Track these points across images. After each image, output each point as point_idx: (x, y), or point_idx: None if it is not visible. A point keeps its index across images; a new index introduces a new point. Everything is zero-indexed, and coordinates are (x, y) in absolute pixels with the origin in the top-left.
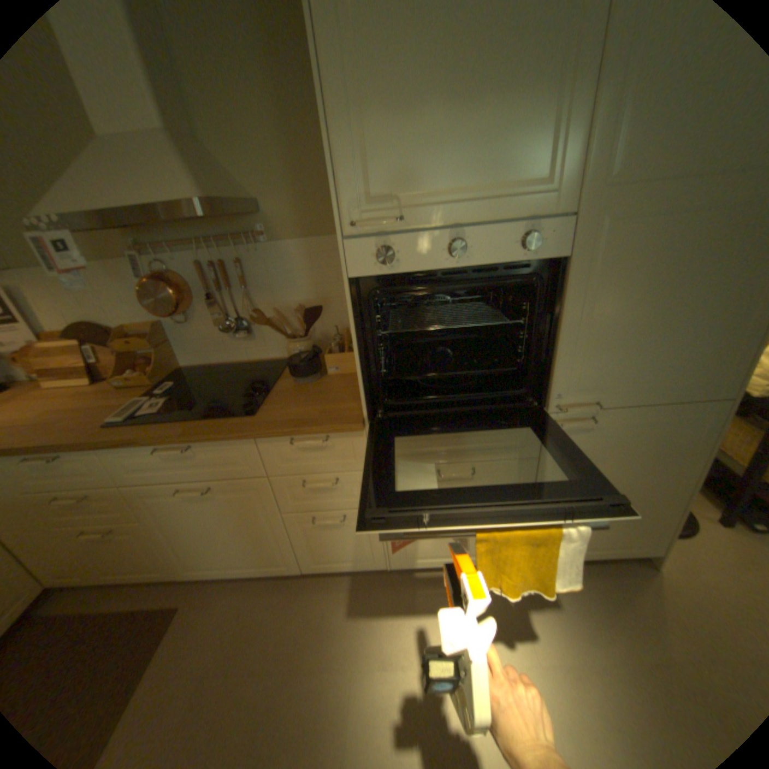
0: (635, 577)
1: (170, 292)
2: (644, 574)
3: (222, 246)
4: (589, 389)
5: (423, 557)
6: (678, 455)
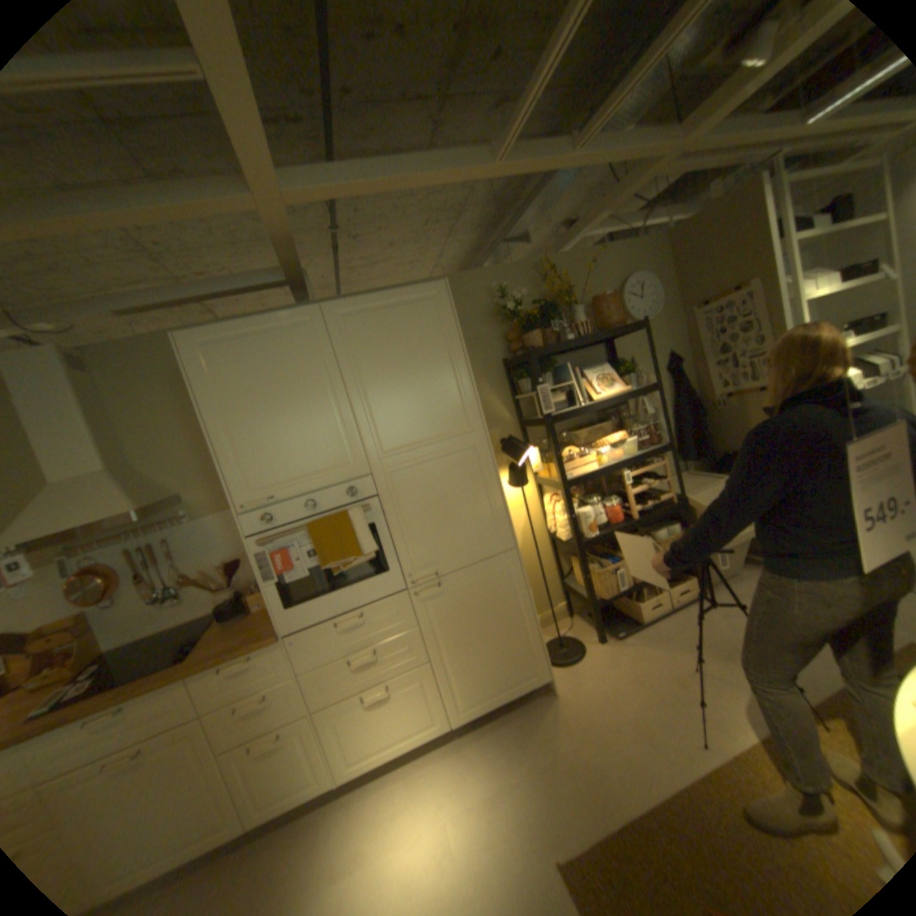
0: (539, 708)
1: (97, 583)
2: (546, 703)
3: (148, 534)
4: (425, 566)
5: (361, 758)
6: (506, 594)
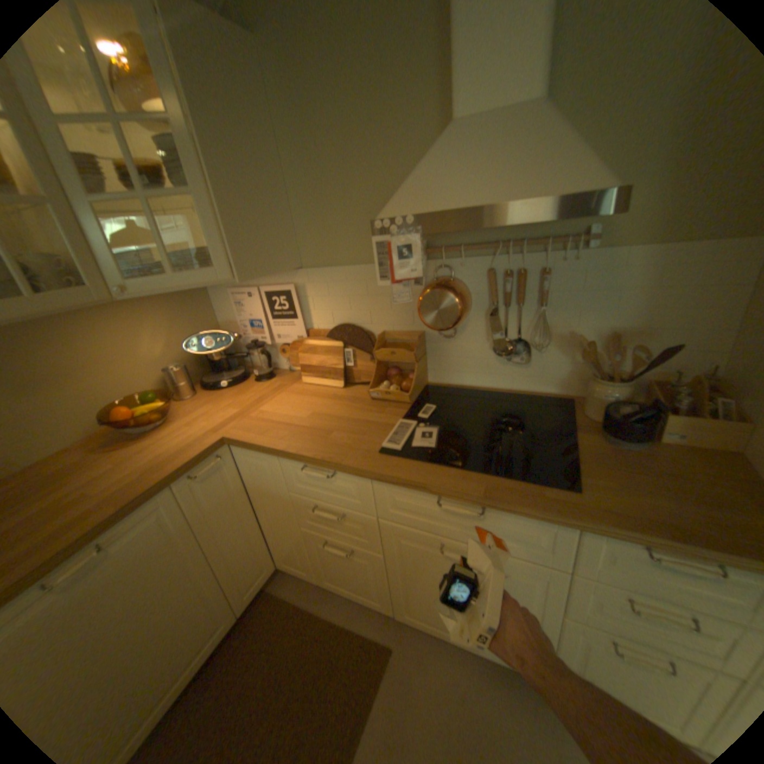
0: None
1: (456, 304)
2: None
3: (531, 252)
4: None
5: None
6: None
